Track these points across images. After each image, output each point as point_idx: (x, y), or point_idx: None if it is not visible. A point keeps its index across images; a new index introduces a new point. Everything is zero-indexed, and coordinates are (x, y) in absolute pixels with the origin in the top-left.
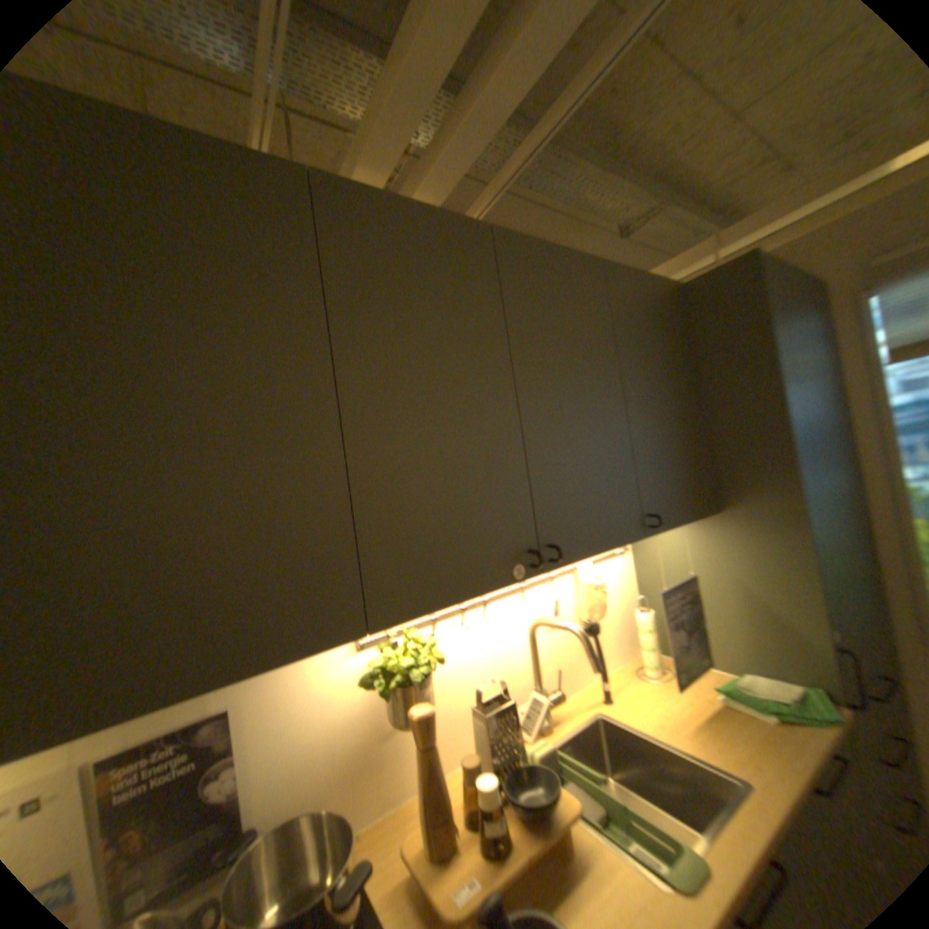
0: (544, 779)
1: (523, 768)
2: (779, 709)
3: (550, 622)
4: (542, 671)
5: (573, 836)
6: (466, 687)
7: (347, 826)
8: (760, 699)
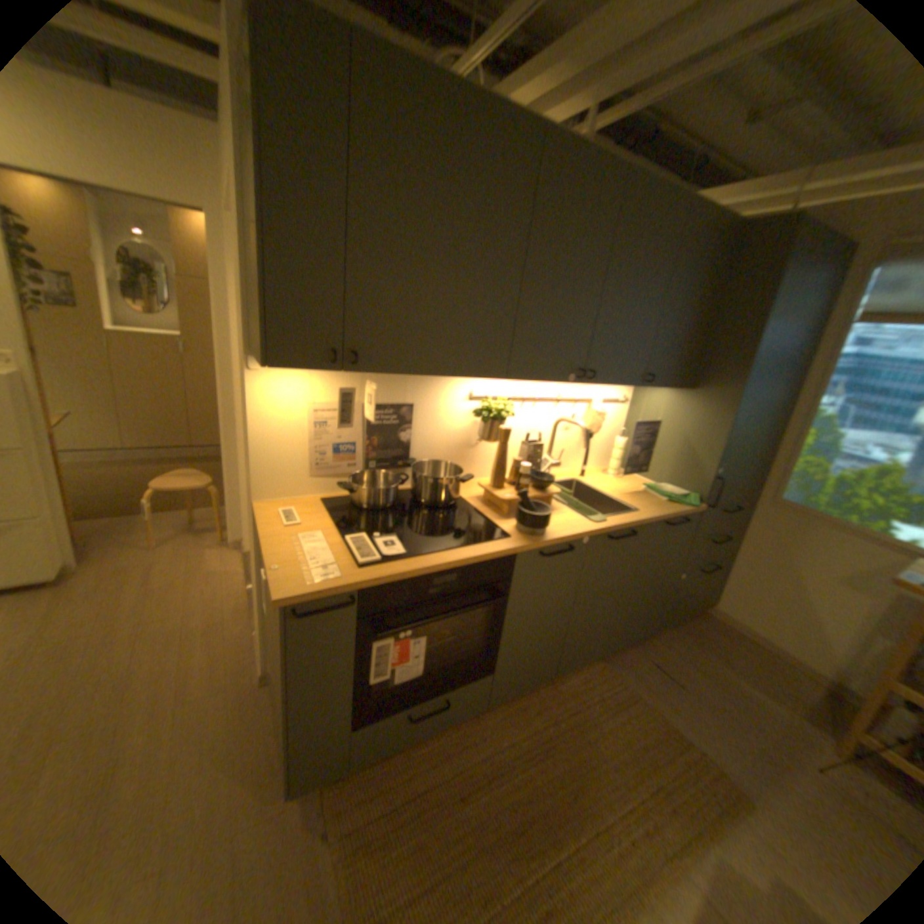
0: (547, 476)
1: (538, 472)
2: (670, 496)
3: (568, 420)
4: (553, 446)
5: (551, 503)
6: (516, 436)
7: (457, 467)
8: (664, 491)
